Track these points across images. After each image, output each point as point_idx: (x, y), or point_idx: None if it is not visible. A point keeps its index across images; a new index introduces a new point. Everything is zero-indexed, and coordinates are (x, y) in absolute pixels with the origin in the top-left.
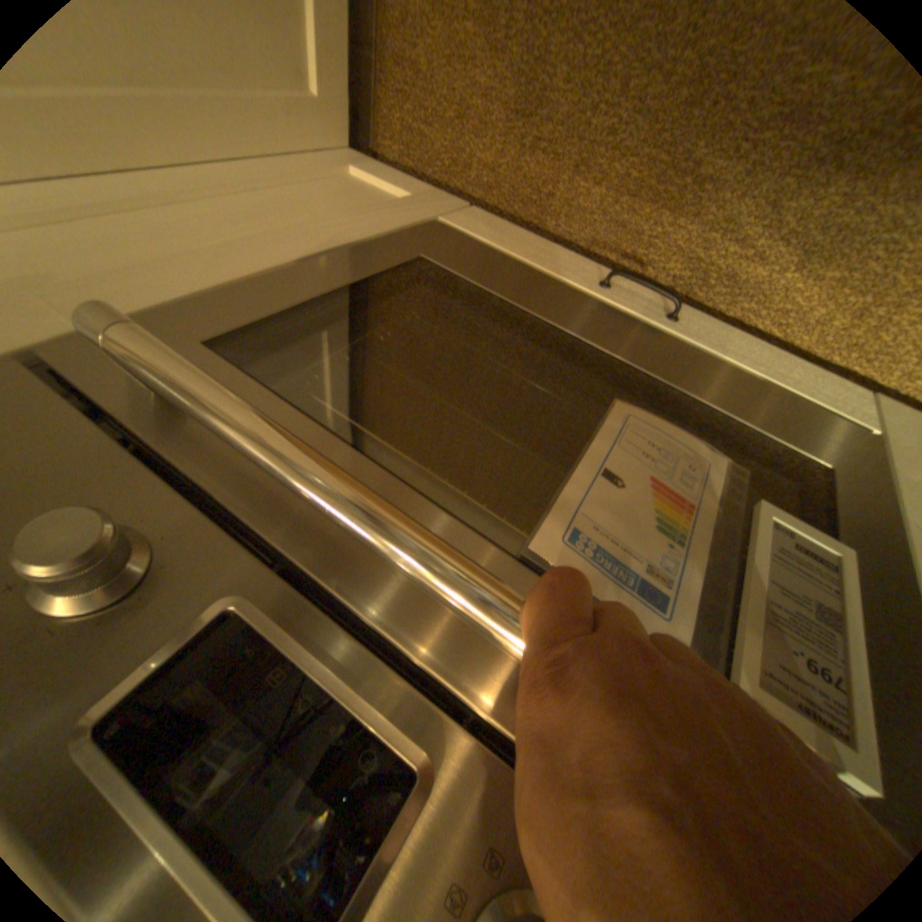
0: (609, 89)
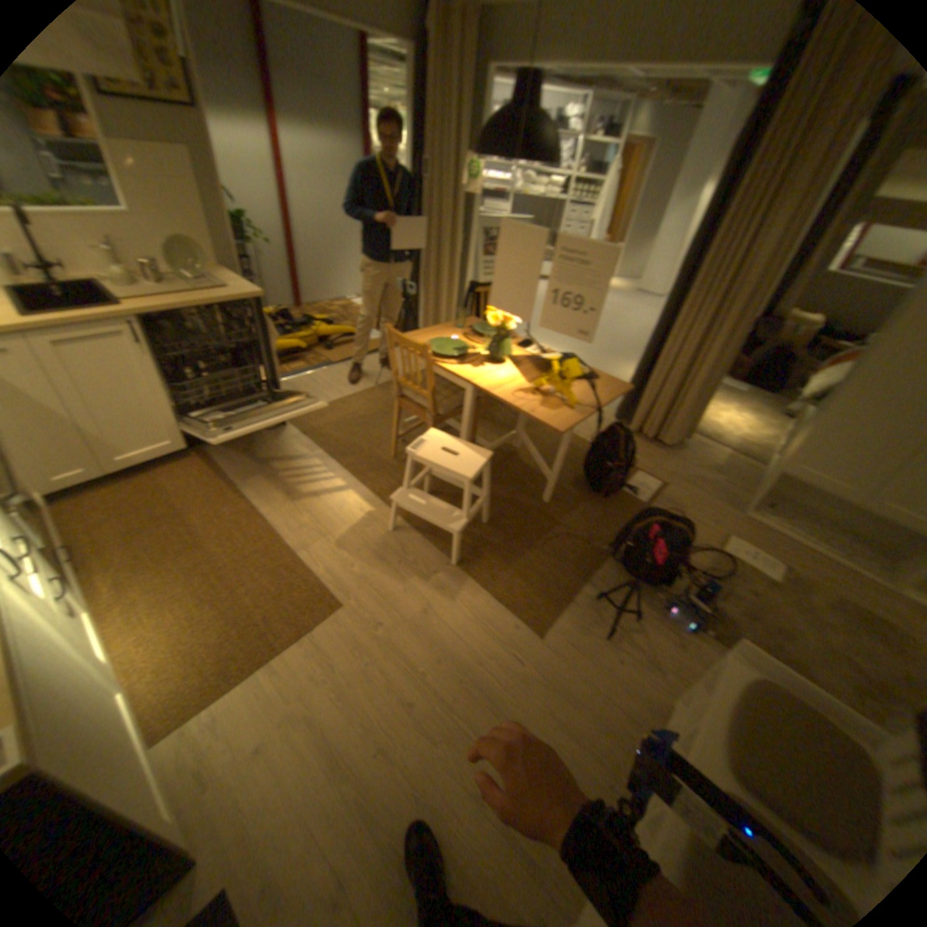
0: (109, 531)
